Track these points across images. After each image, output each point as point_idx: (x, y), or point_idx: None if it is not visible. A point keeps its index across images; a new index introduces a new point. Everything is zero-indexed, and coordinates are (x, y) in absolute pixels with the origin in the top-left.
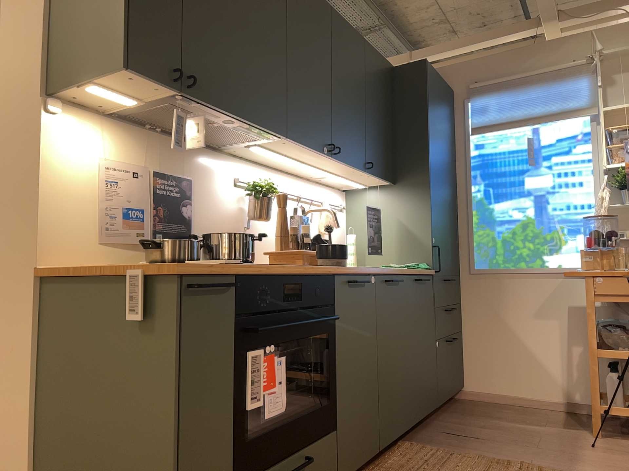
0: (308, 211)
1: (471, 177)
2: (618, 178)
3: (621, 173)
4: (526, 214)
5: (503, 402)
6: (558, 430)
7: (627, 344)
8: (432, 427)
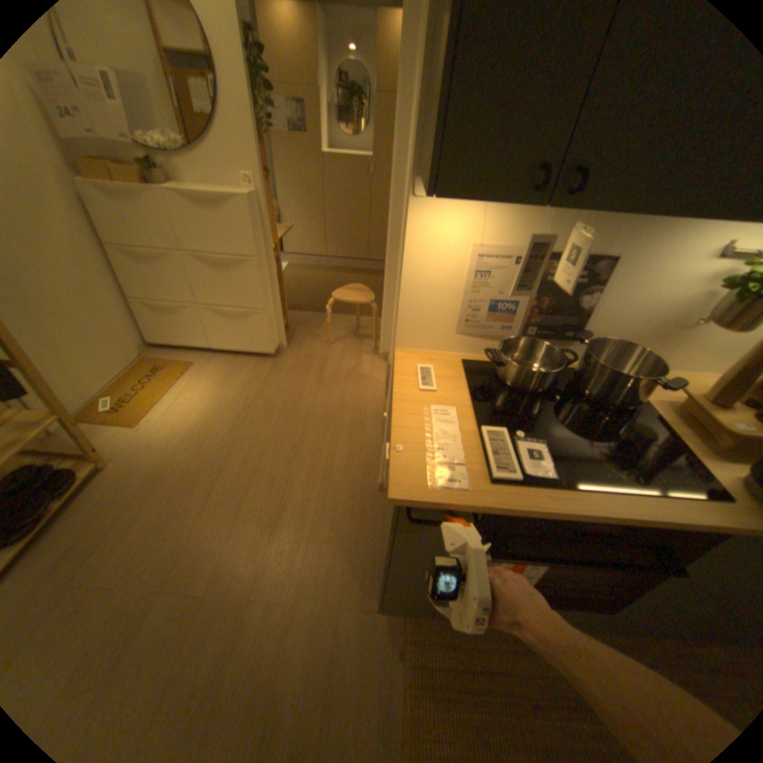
0: None
1: None
2: None
3: None
4: None
5: None
6: None
7: None
8: None
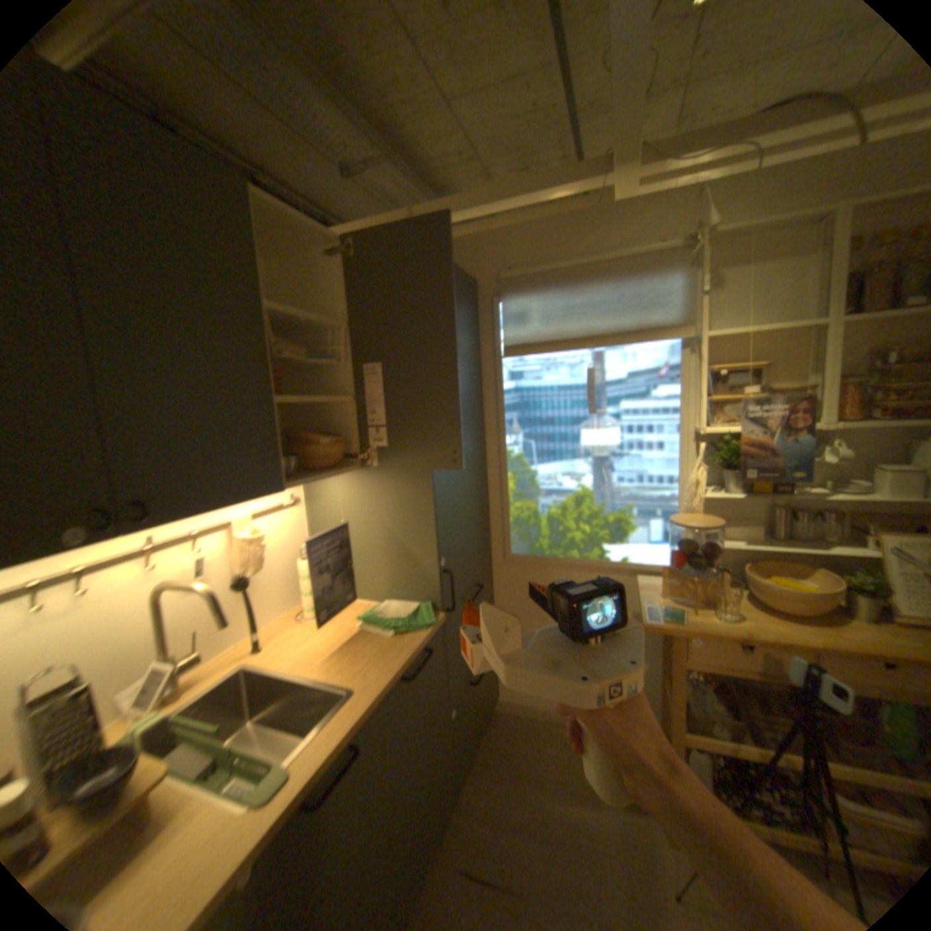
0: (162, 589)
1: (504, 424)
2: (726, 454)
3: (728, 441)
4: (581, 484)
5: (546, 722)
6: (620, 822)
7: (728, 728)
8: (445, 852)
